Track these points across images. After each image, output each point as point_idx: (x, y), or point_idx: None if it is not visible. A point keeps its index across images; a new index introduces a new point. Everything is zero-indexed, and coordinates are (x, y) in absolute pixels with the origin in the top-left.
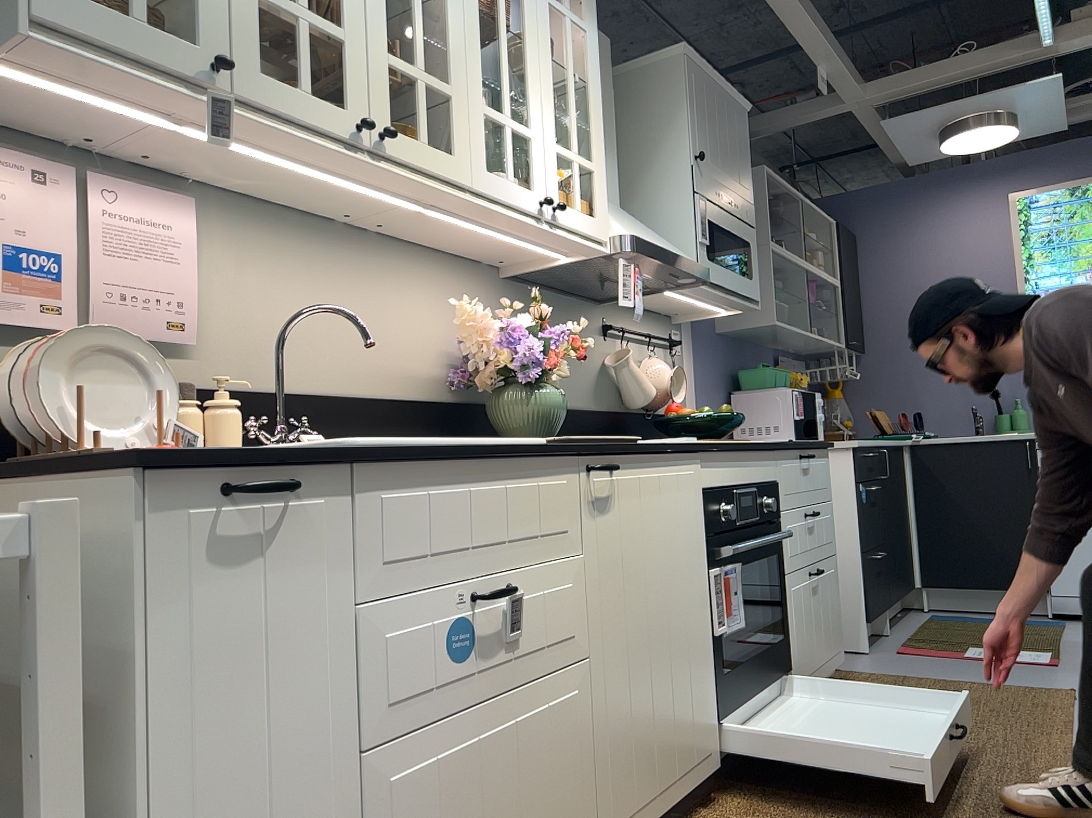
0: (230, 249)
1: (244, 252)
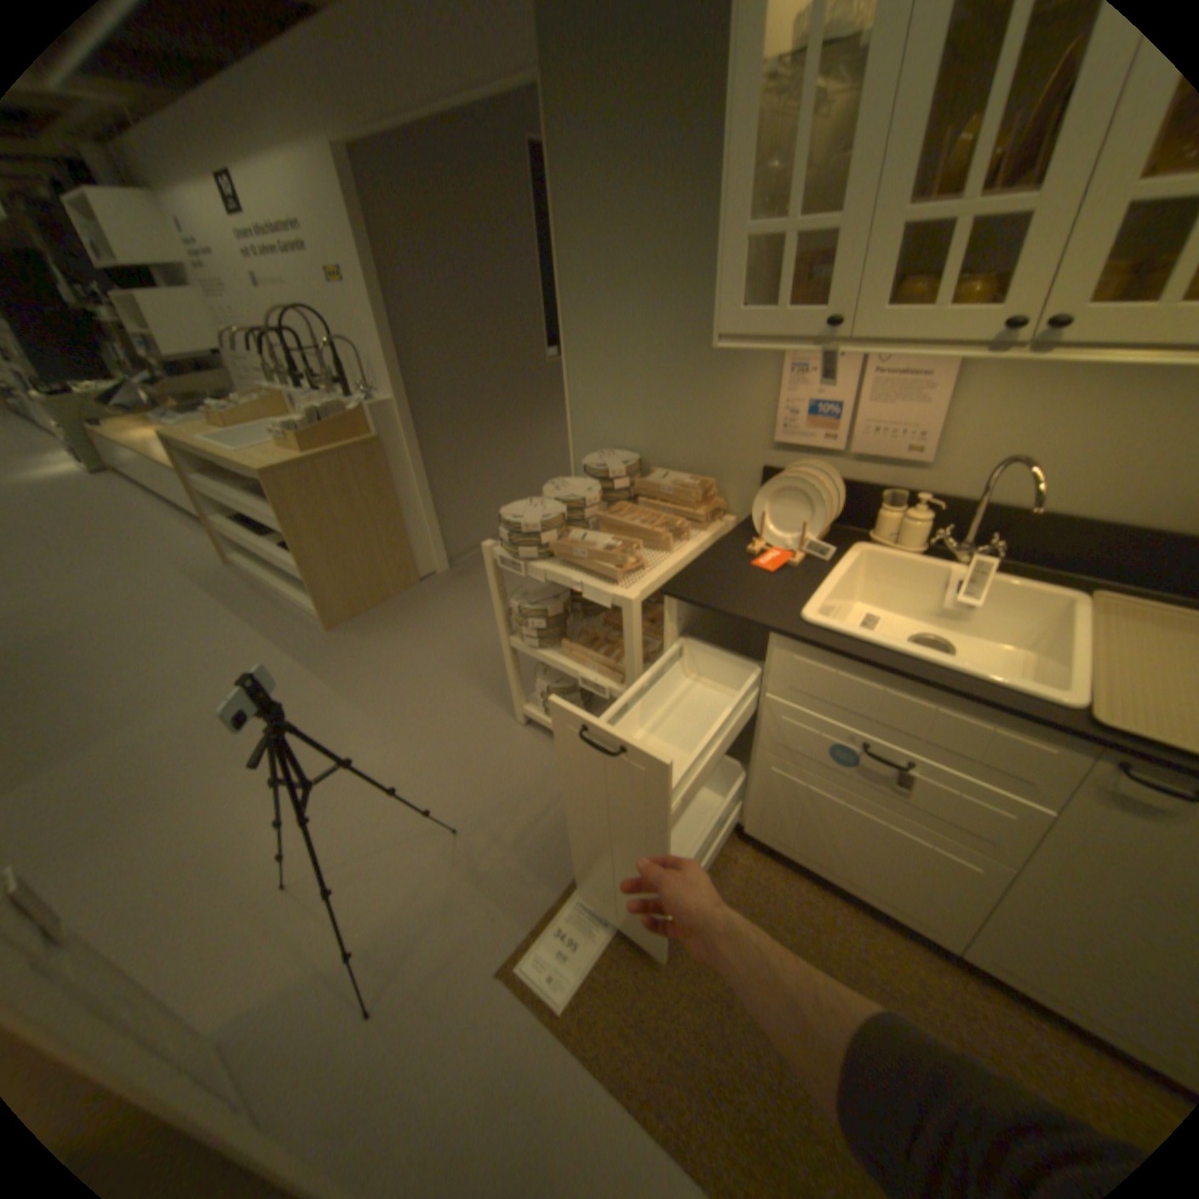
0: (1004, 379)
1: (1022, 380)
